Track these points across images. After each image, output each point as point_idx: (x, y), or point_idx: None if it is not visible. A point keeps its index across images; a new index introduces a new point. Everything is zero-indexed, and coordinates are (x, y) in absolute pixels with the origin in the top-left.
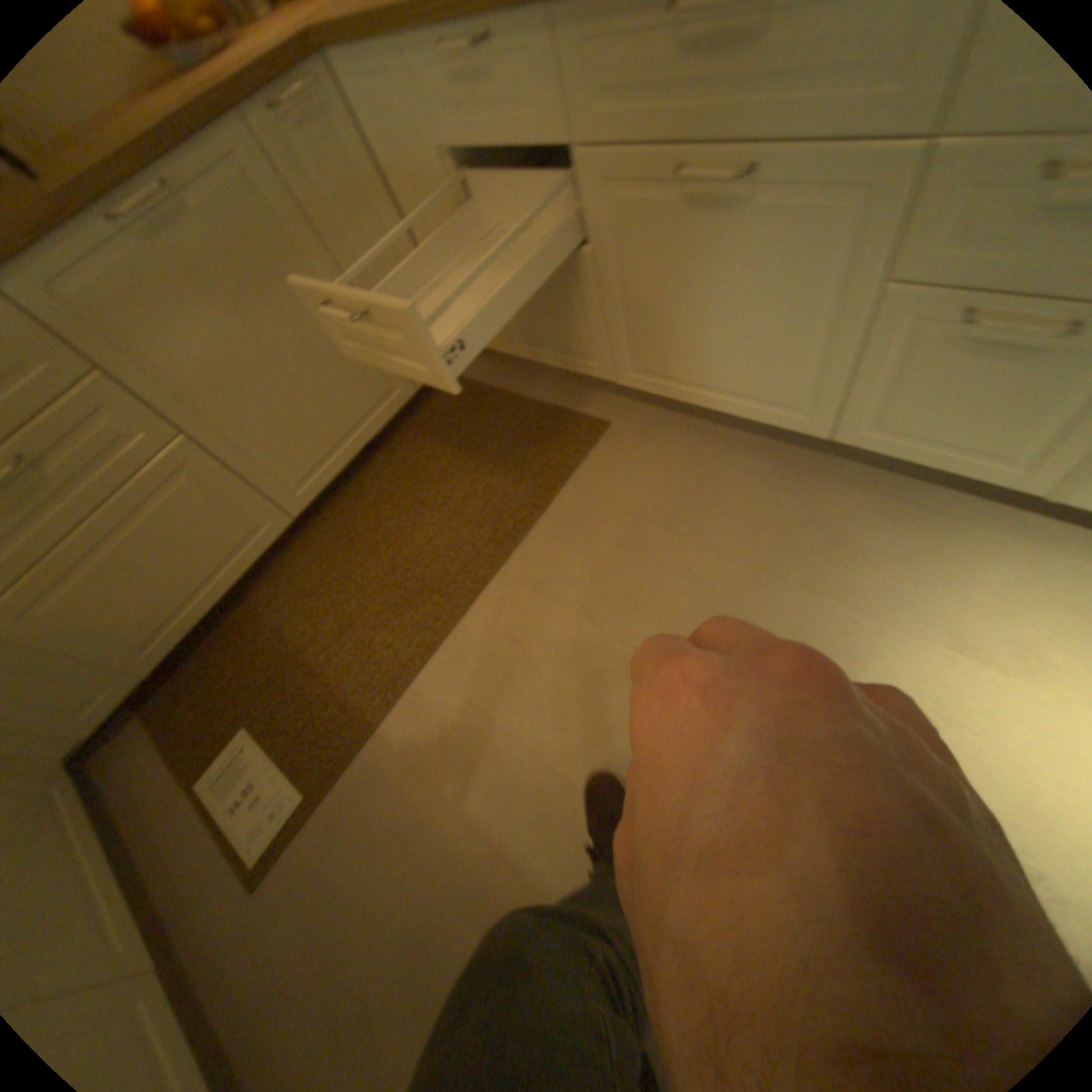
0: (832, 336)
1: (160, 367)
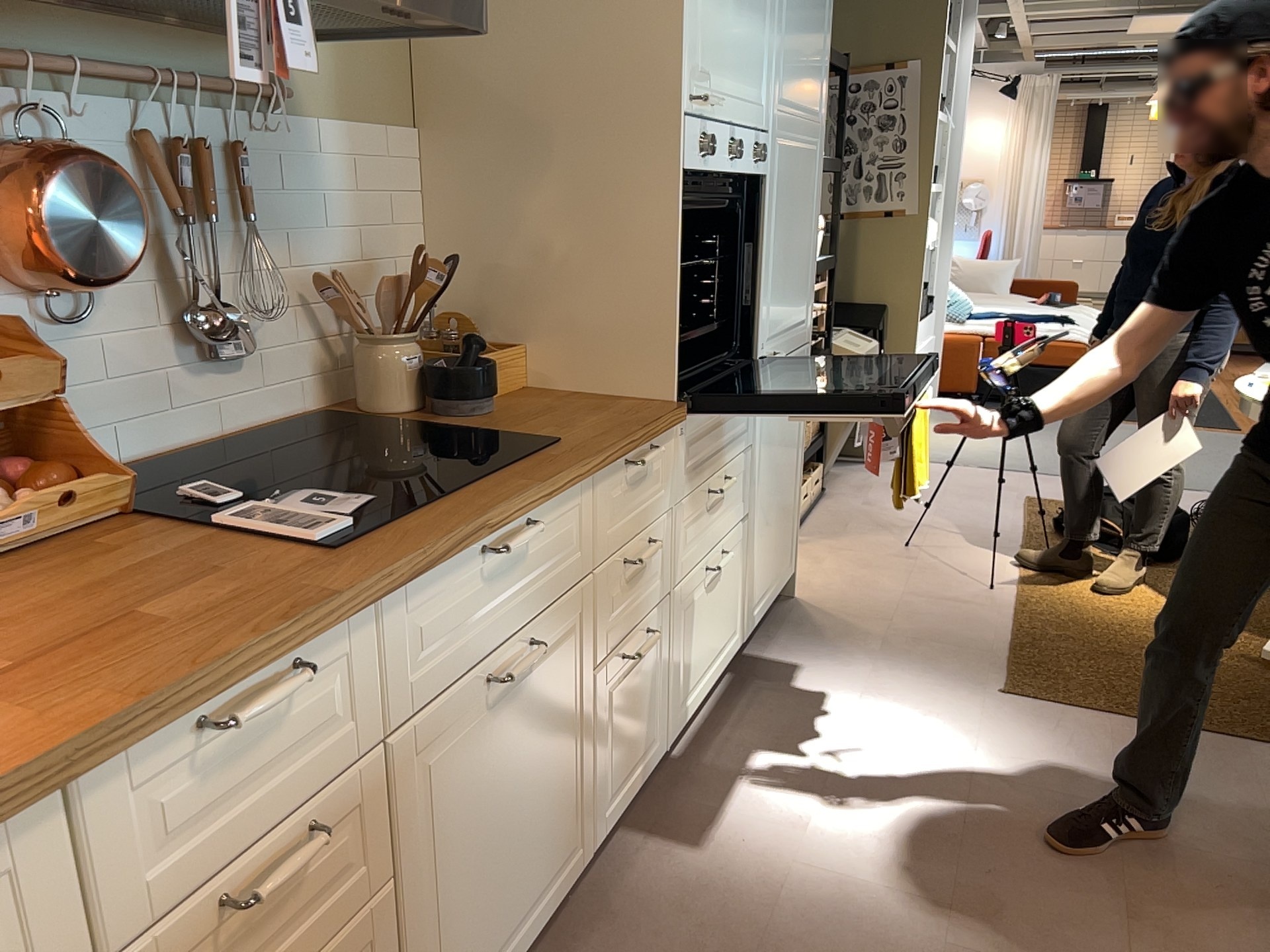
0: (578, 746)
1: None
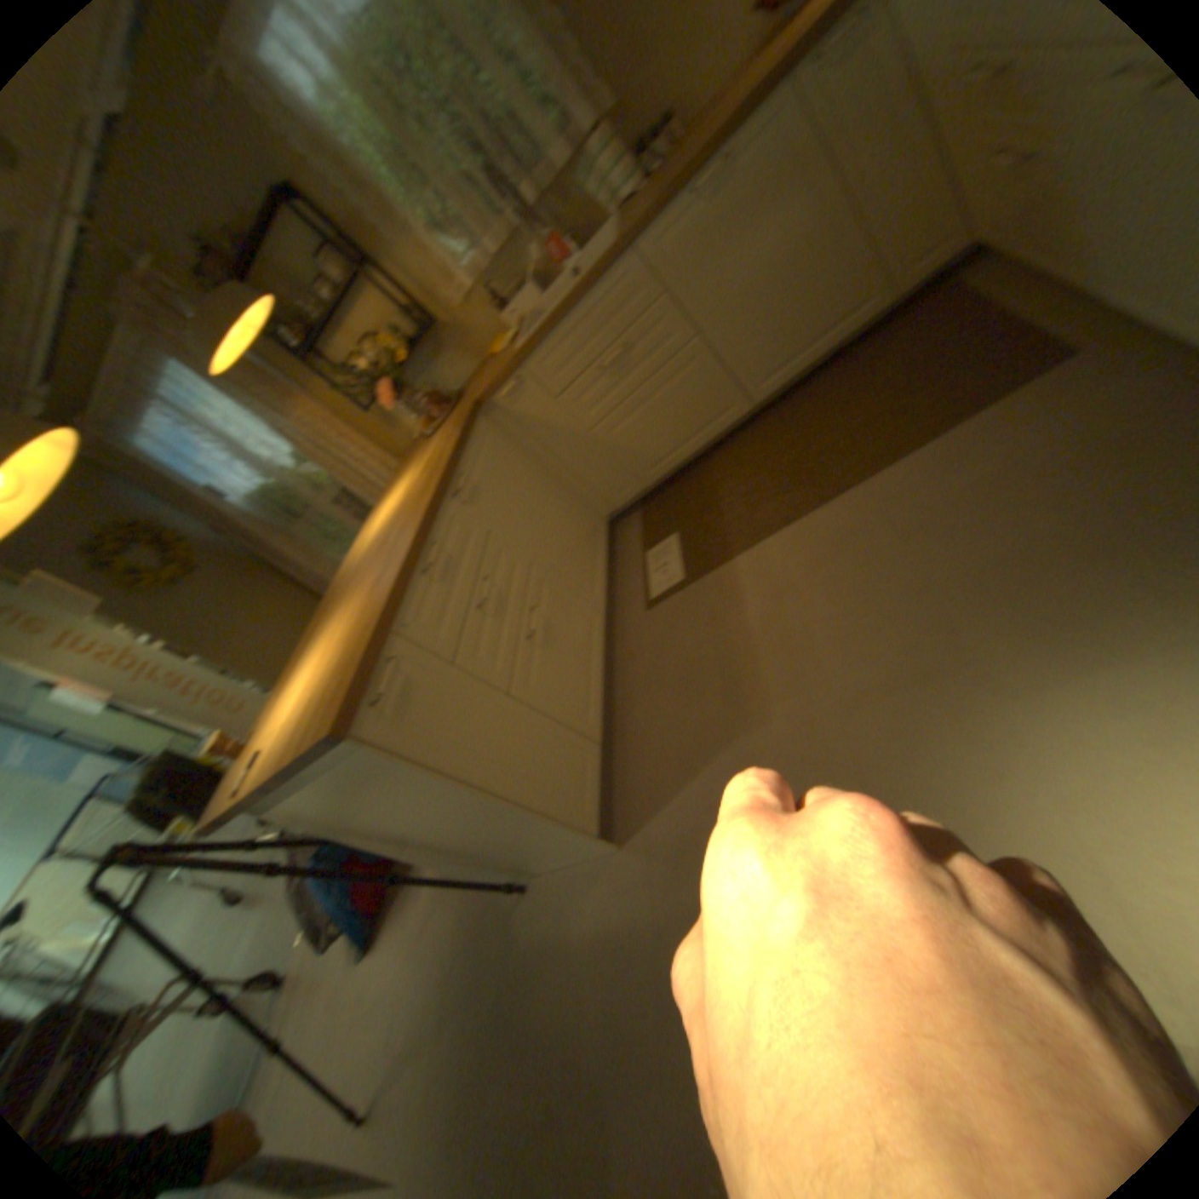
0: None
1: (694, 289)
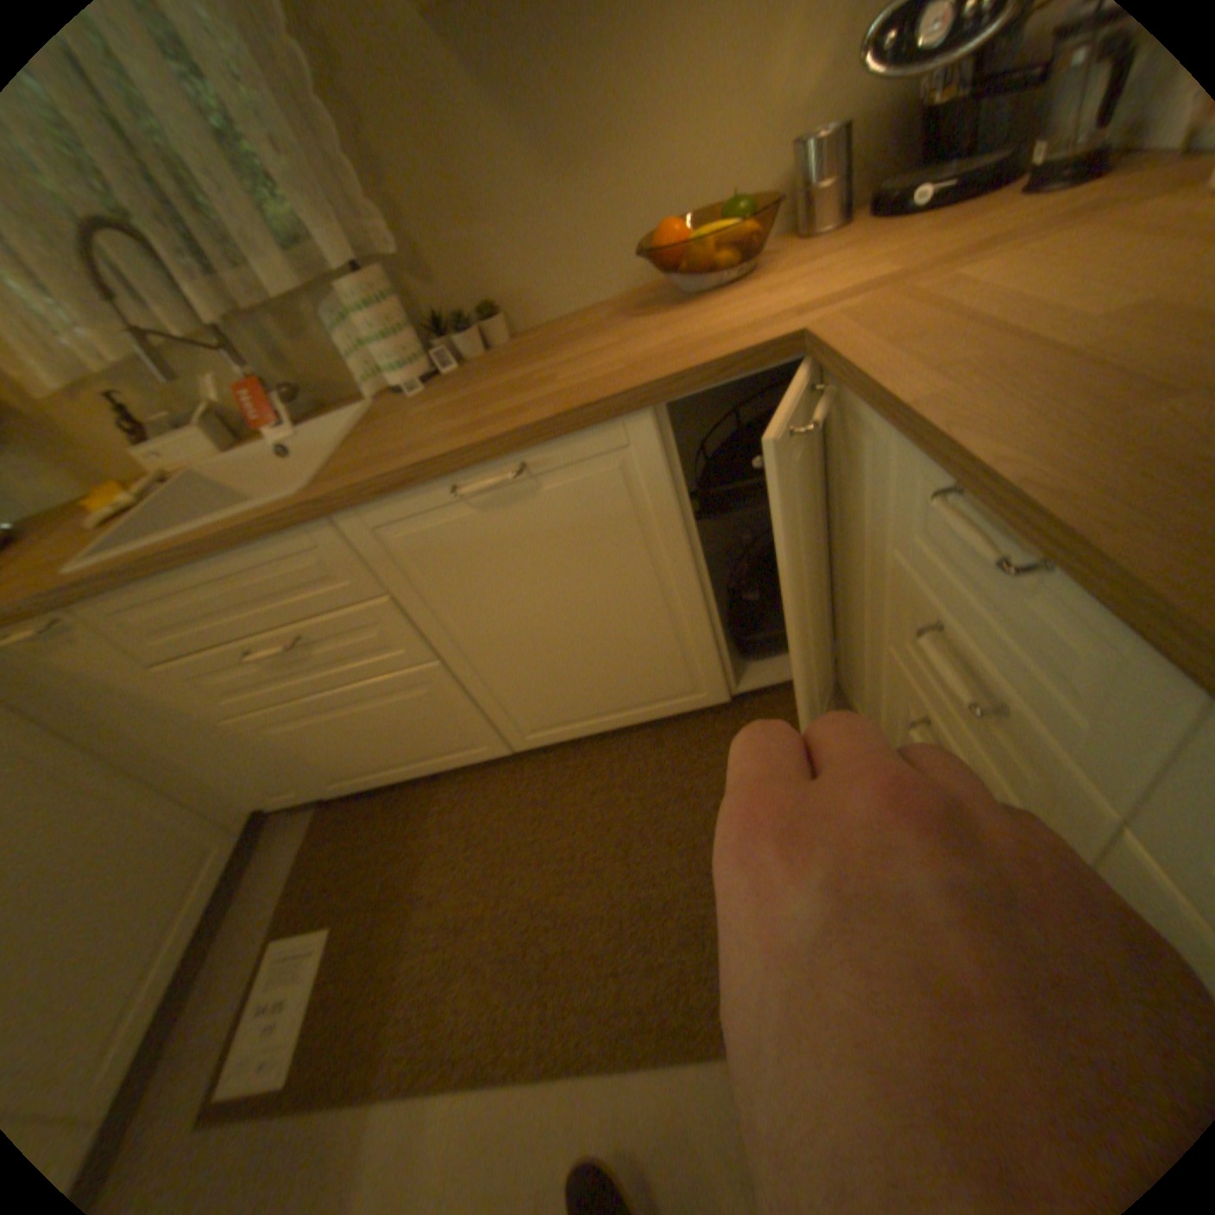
0: None
1: (446, 609)
